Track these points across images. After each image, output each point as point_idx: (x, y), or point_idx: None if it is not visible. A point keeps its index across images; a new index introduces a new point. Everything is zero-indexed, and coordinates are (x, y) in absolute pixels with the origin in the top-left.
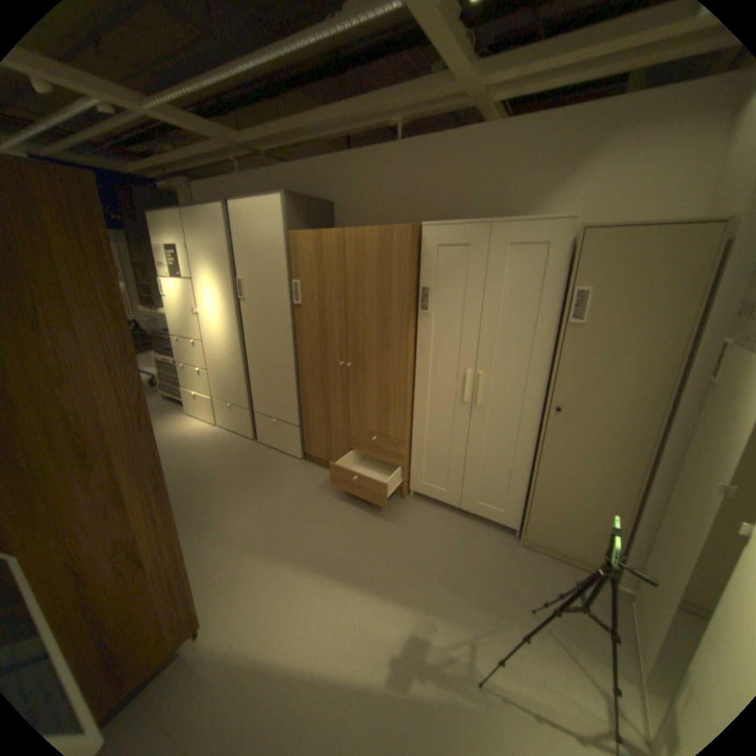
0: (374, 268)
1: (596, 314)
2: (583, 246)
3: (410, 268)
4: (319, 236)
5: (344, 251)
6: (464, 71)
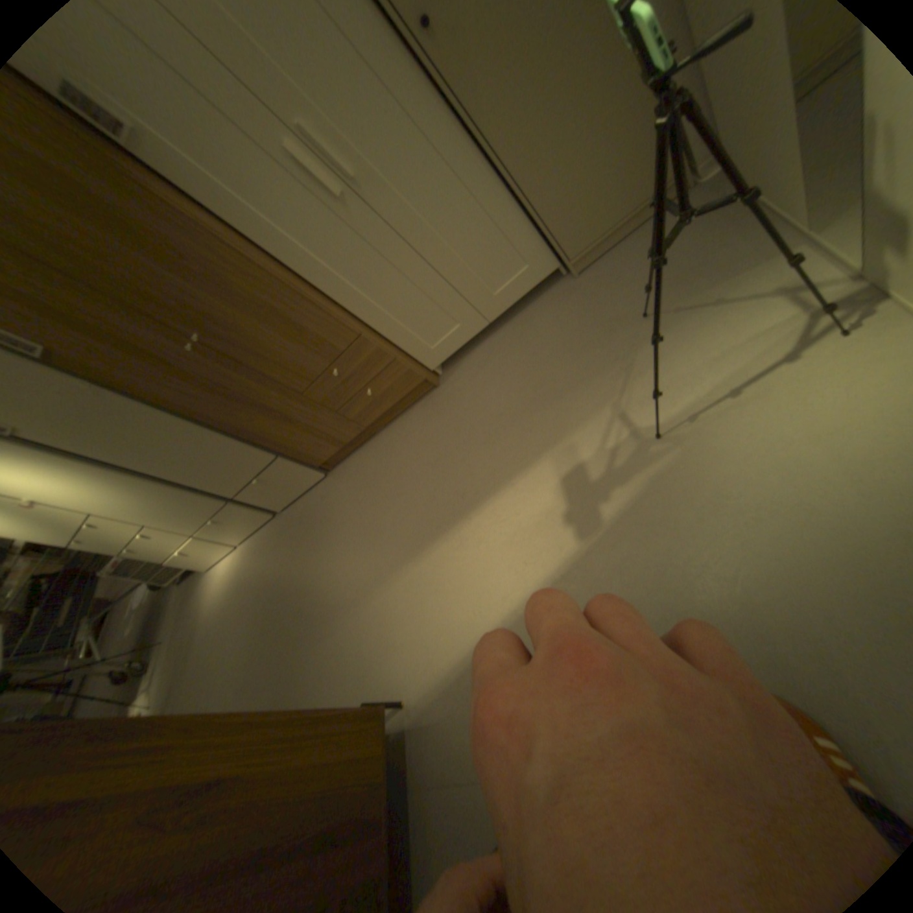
0: None
1: None
2: None
3: None
4: None
5: None
6: None
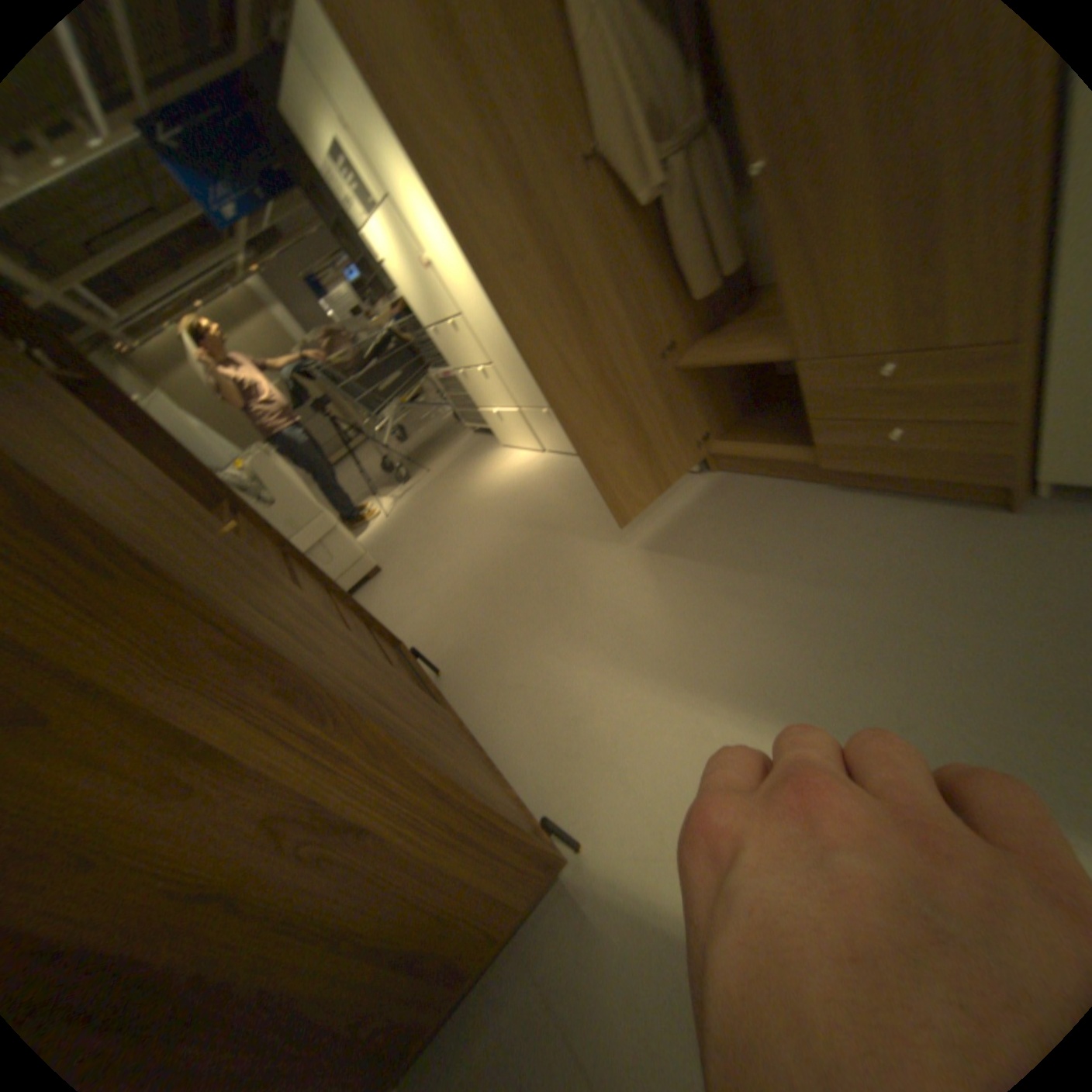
0: None
1: None
2: None
3: None
4: None
5: None
6: None
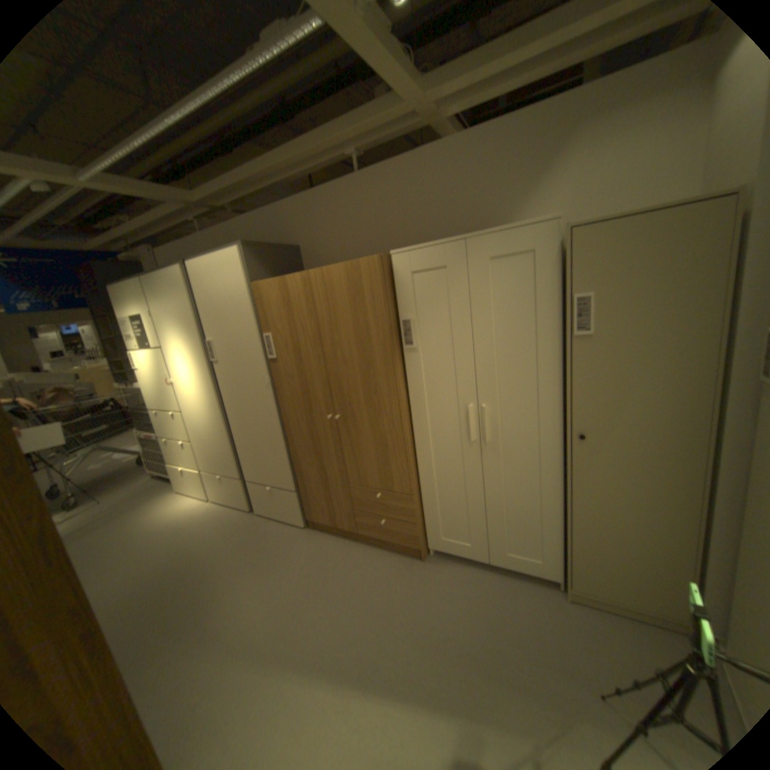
0: (346, 307)
1: (604, 322)
2: (573, 248)
3: (385, 302)
4: (283, 282)
5: (312, 294)
6: (407, 88)
